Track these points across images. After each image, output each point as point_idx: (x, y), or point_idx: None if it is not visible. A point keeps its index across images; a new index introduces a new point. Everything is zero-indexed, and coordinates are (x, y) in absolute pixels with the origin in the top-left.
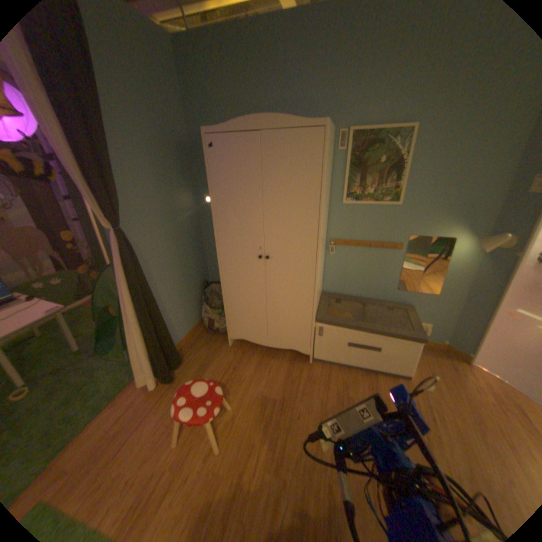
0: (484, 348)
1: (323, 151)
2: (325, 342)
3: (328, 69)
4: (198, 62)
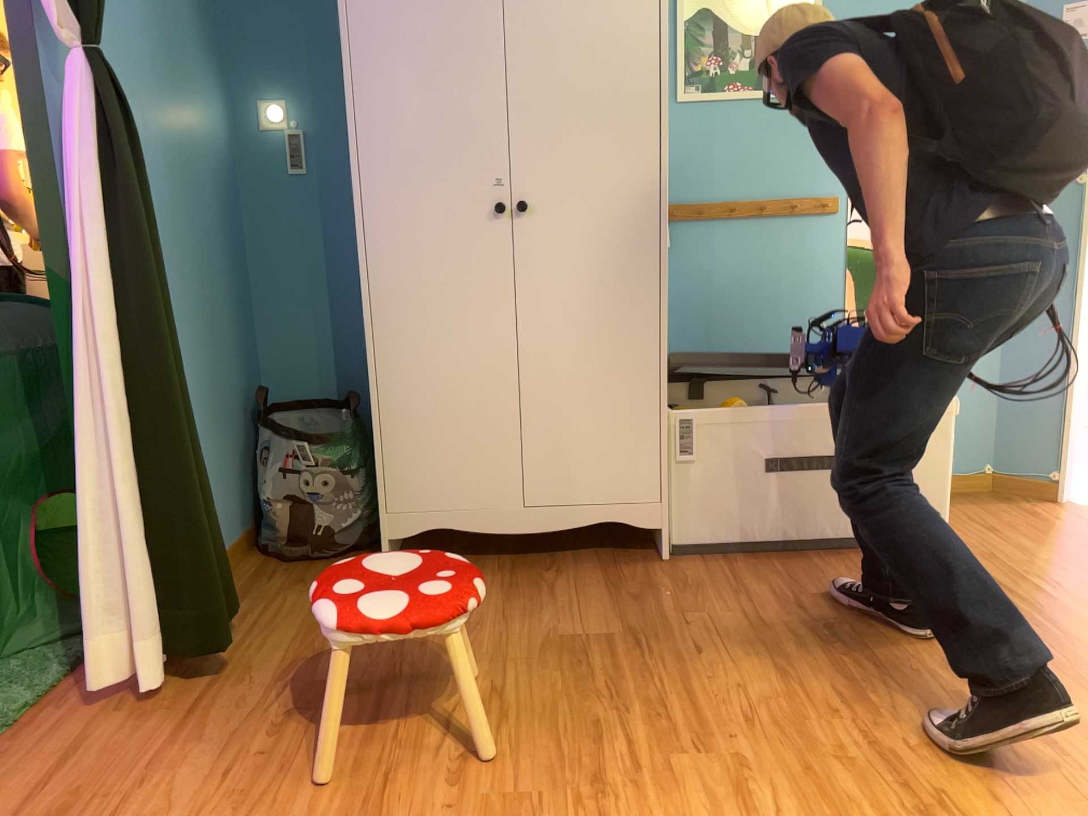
0: (1073, 450)
1: None
2: (698, 481)
3: None
4: None
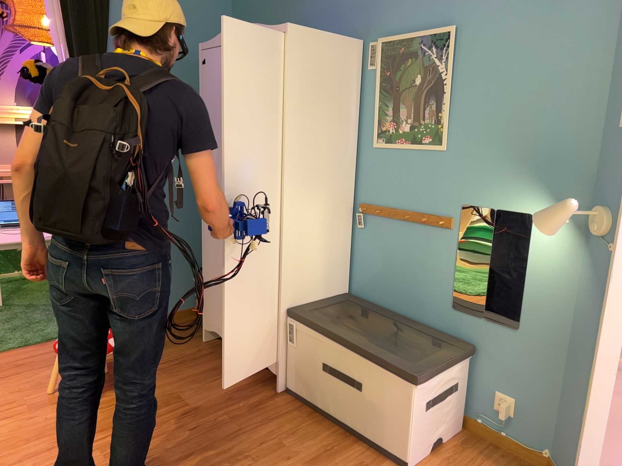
0: None
1: (283, 61)
2: (299, 359)
3: None
4: None
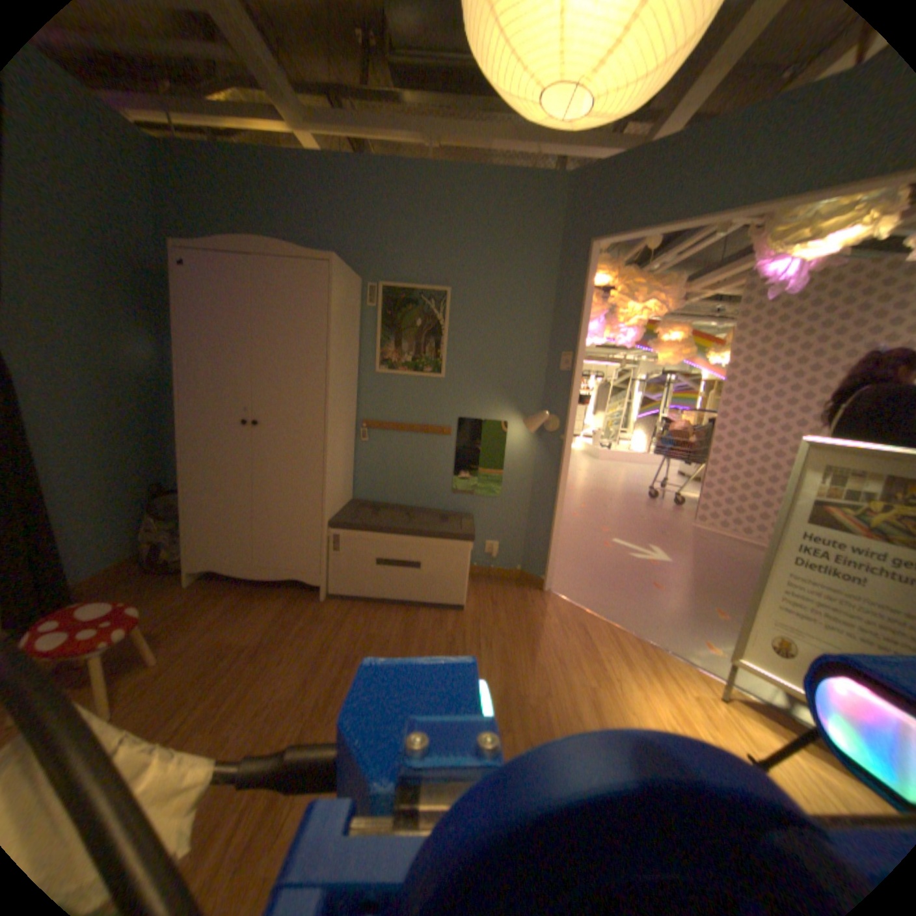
0: (553, 565)
1: (328, 289)
2: (344, 563)
3: (352, 218)
4: (184, 177)
